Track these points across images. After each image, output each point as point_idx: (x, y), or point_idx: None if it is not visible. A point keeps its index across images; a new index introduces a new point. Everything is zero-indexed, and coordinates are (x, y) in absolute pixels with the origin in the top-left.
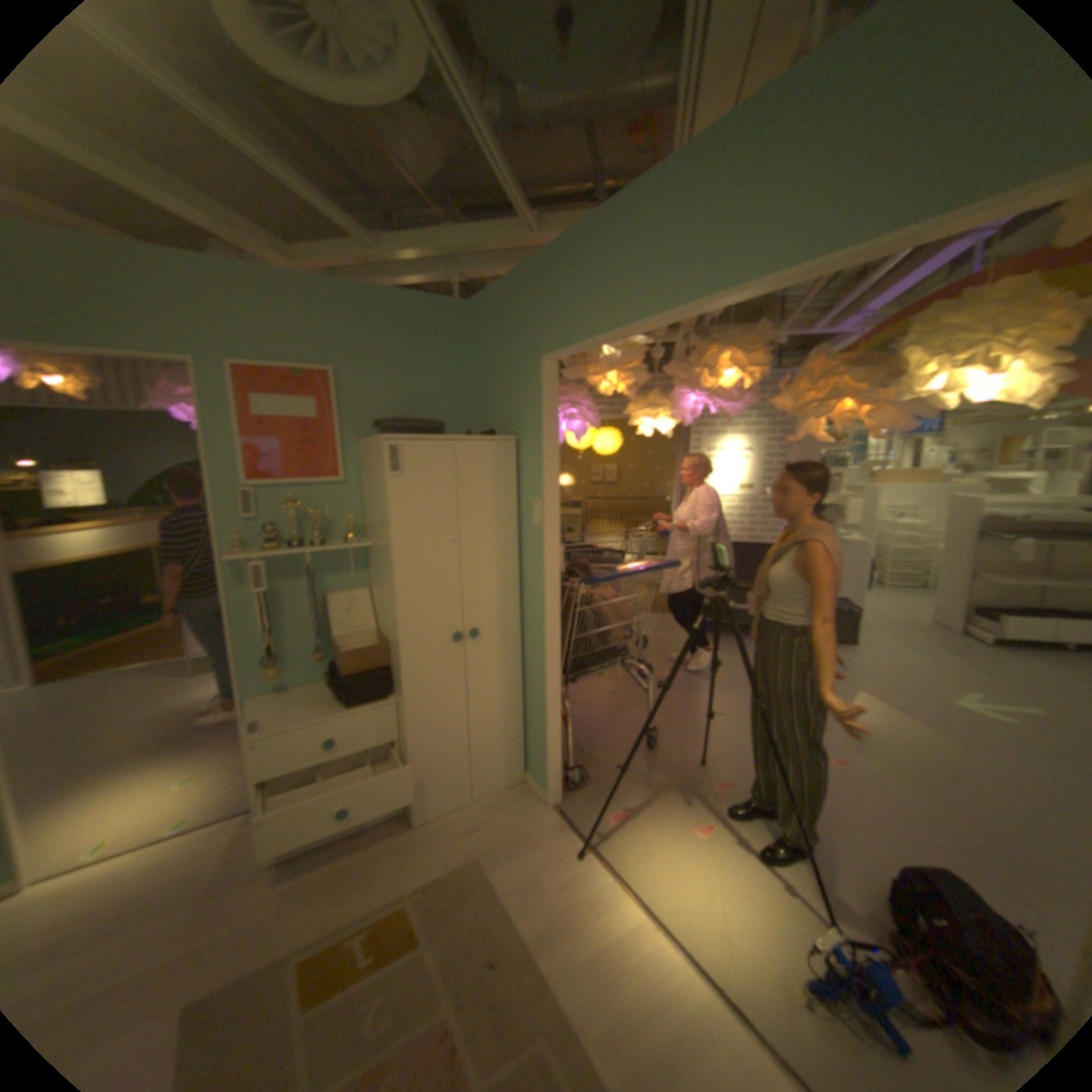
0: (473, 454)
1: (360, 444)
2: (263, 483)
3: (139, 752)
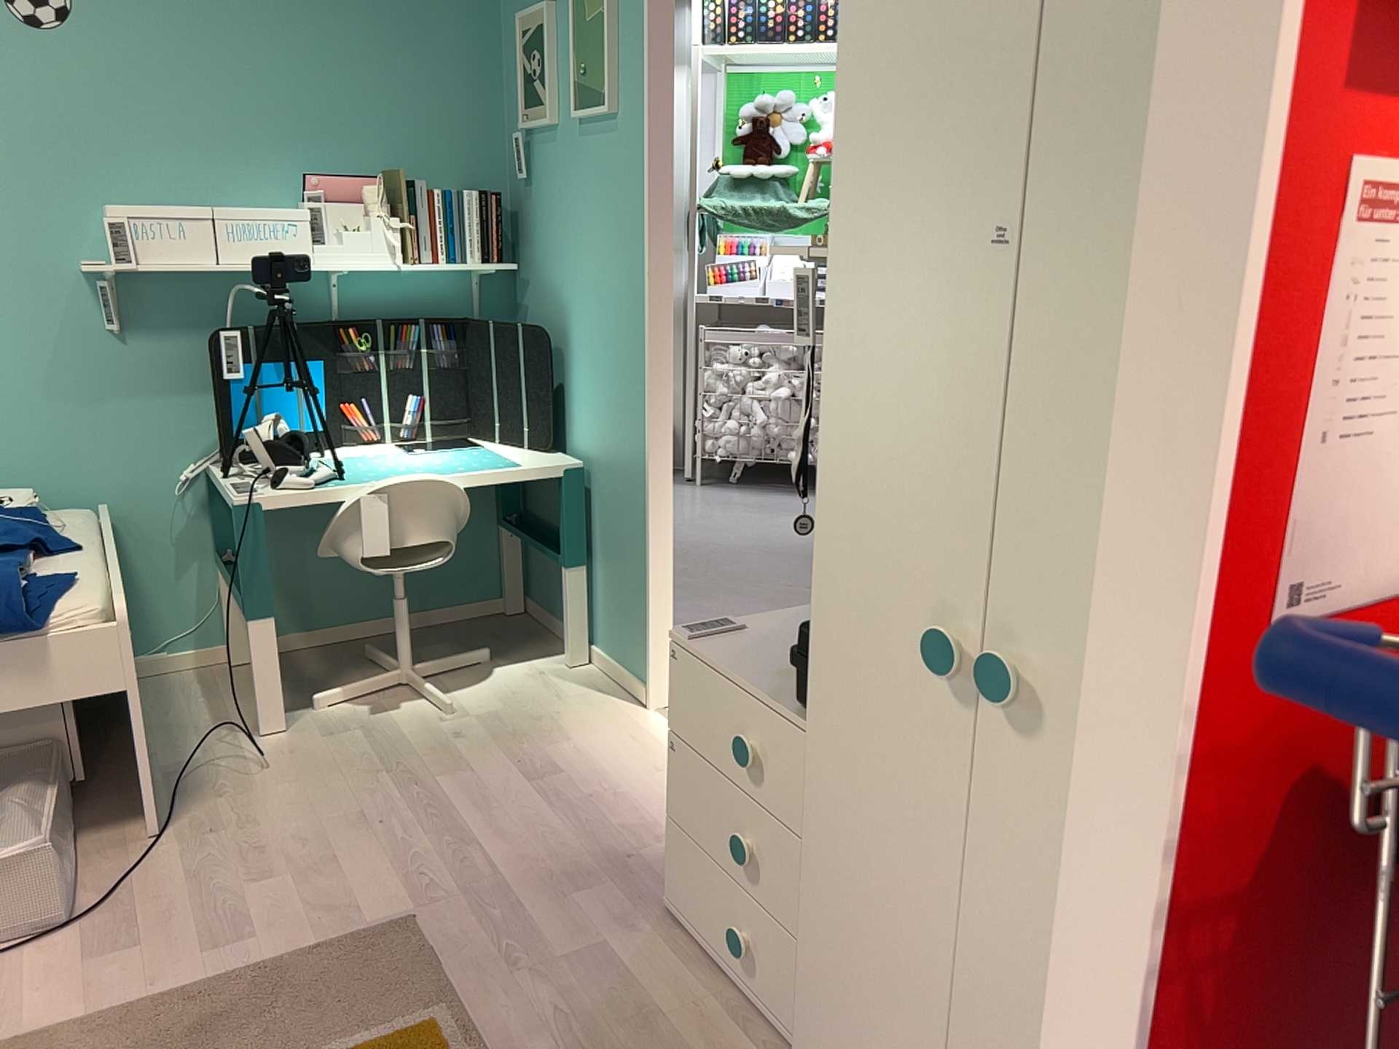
0: None
1: None
2: None
3: None
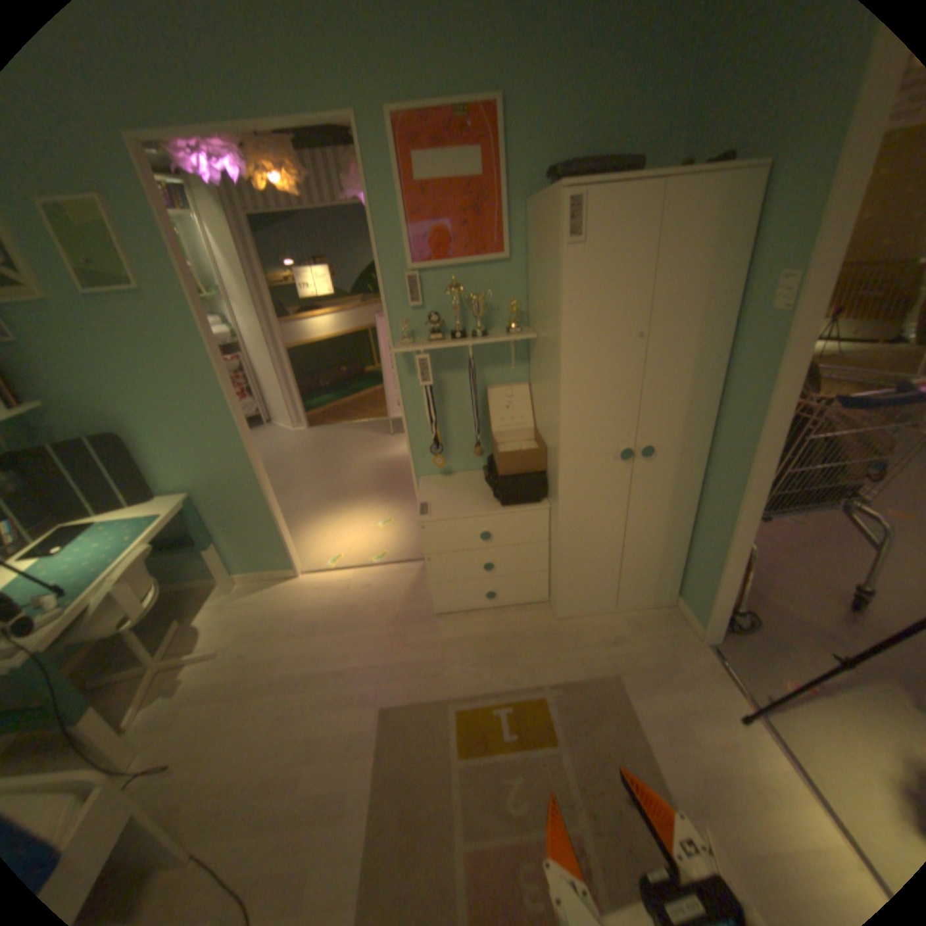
0: (694, 196)
1: (531, 203)
2: (428, 265)
3: (362, 490)
